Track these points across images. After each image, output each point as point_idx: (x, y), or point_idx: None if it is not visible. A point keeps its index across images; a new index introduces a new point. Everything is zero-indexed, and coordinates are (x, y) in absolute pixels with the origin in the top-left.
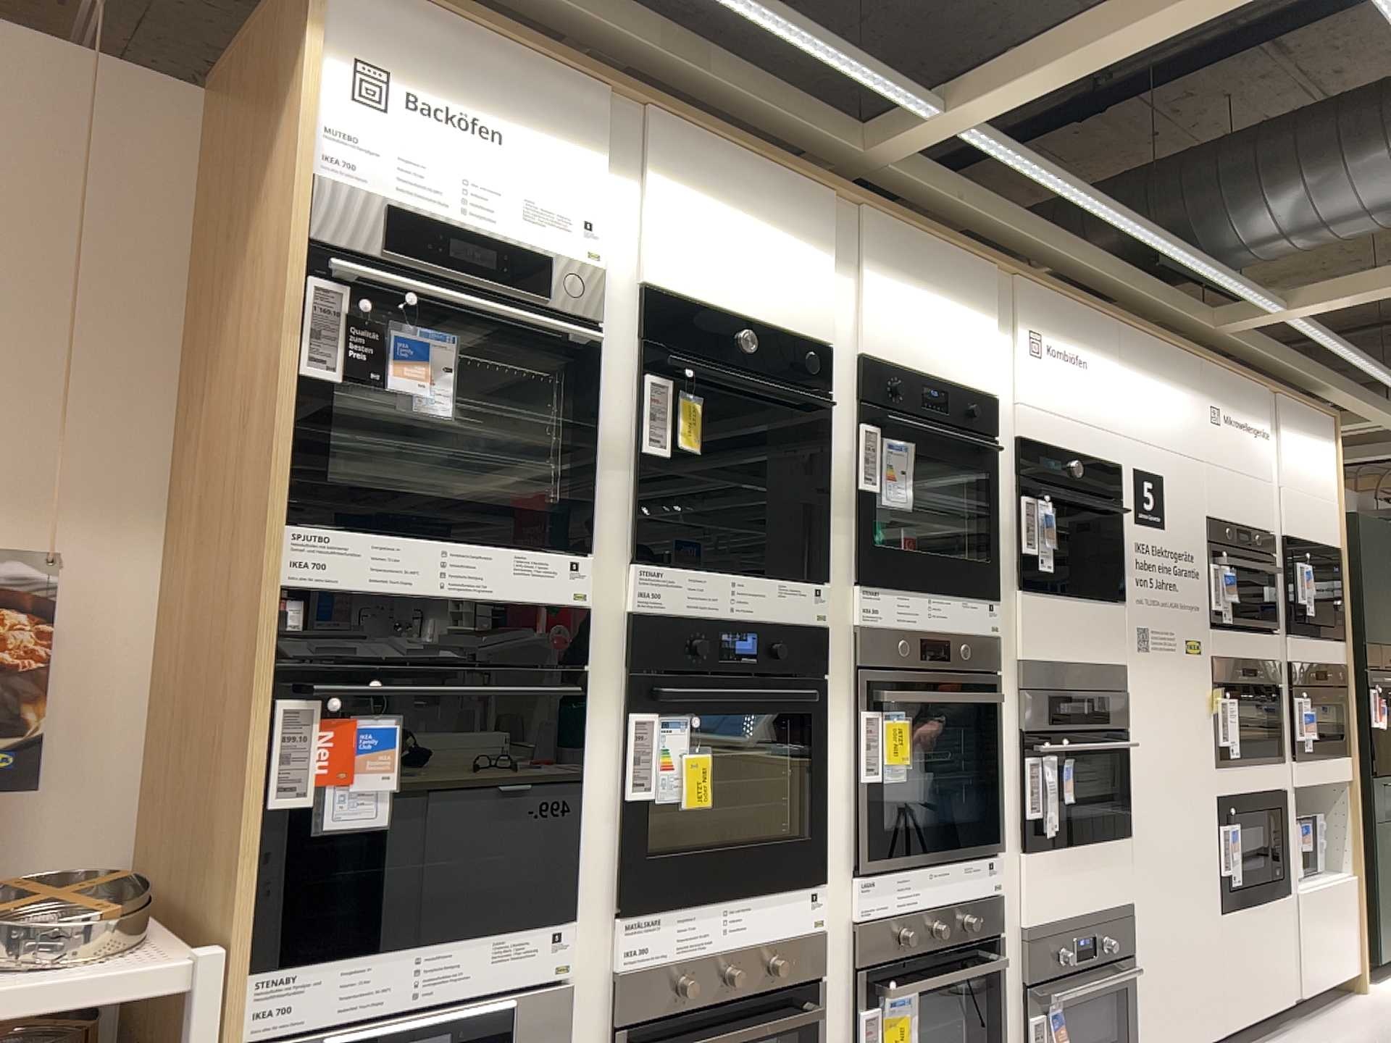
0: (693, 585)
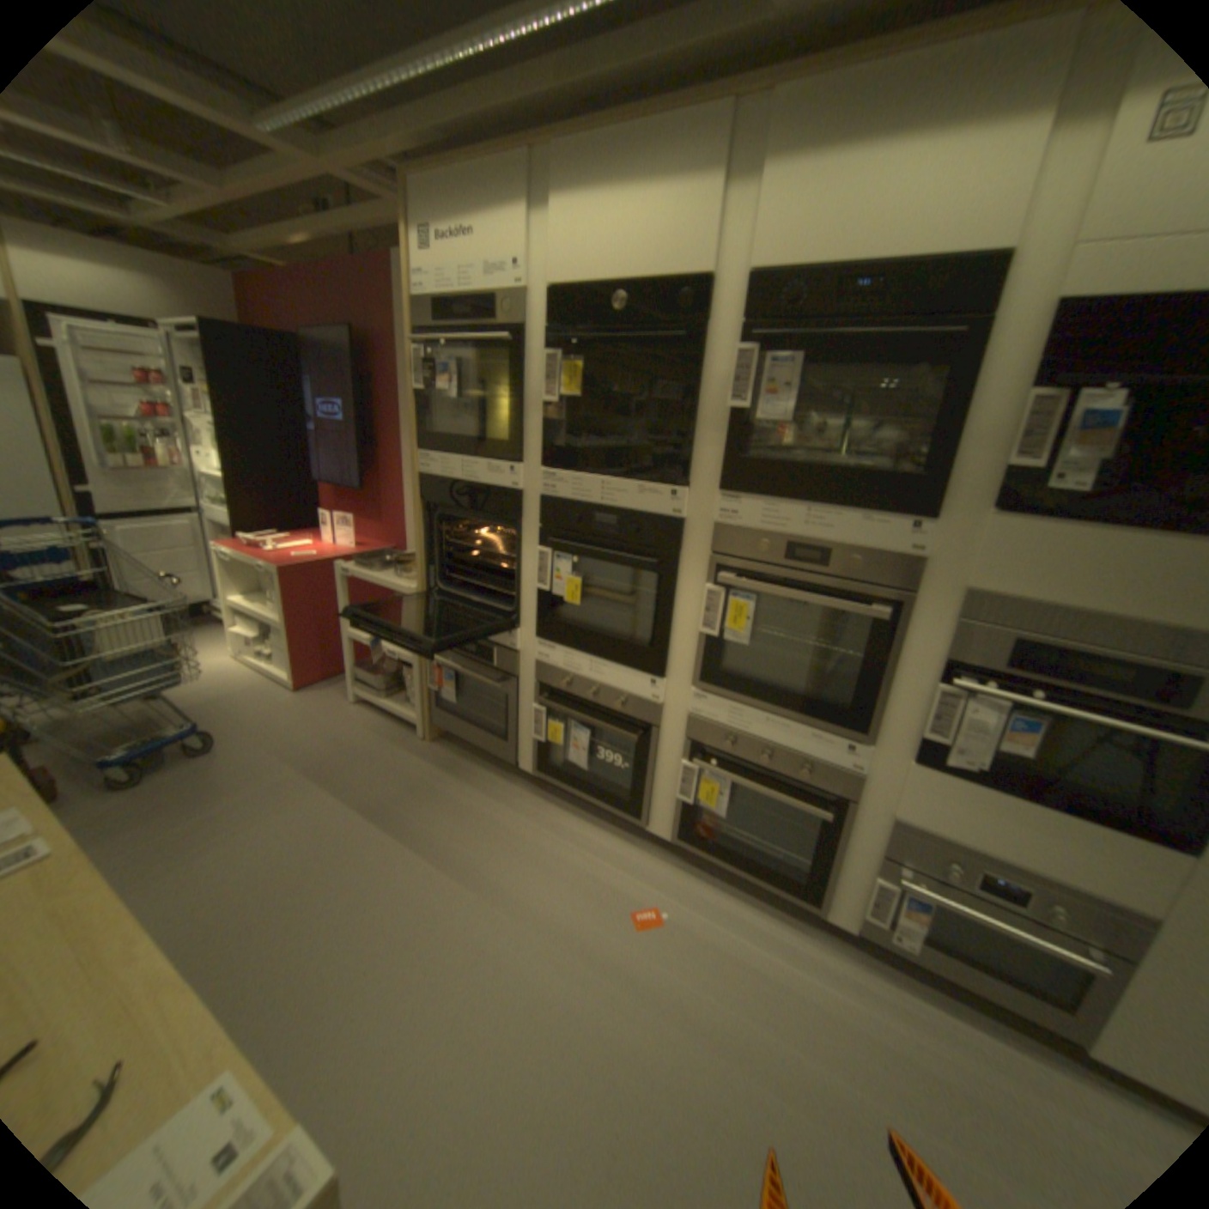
0: (574, 484)
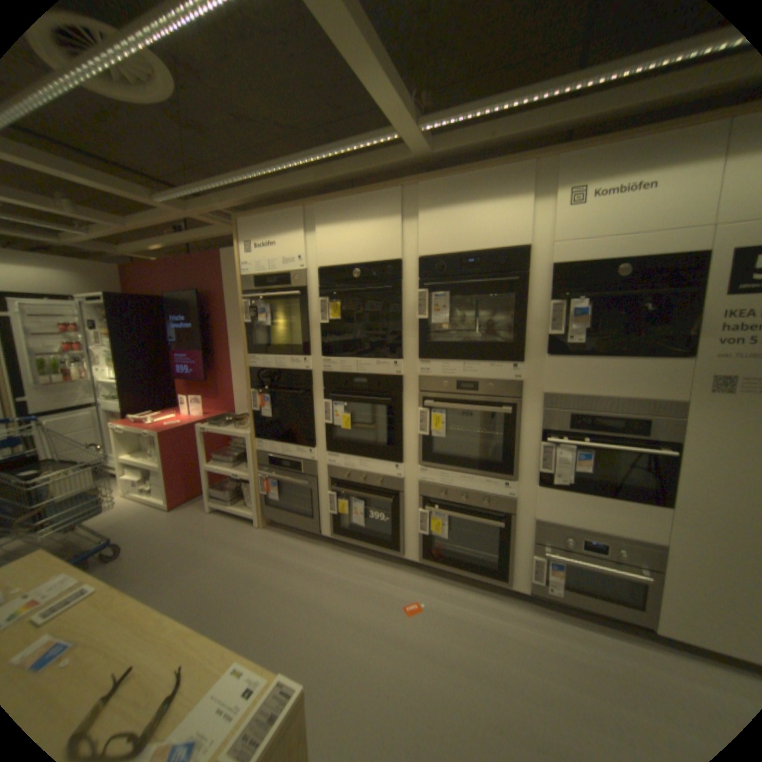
0: (341, 364)
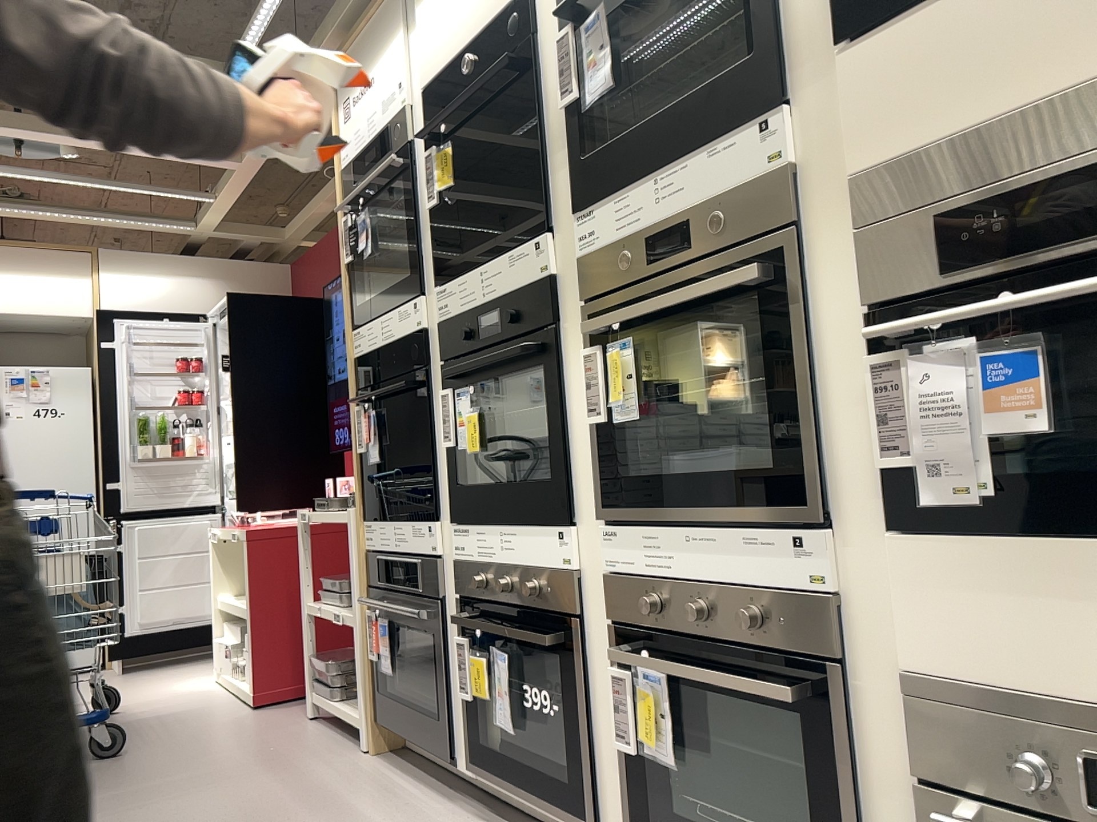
0: (459, 288)
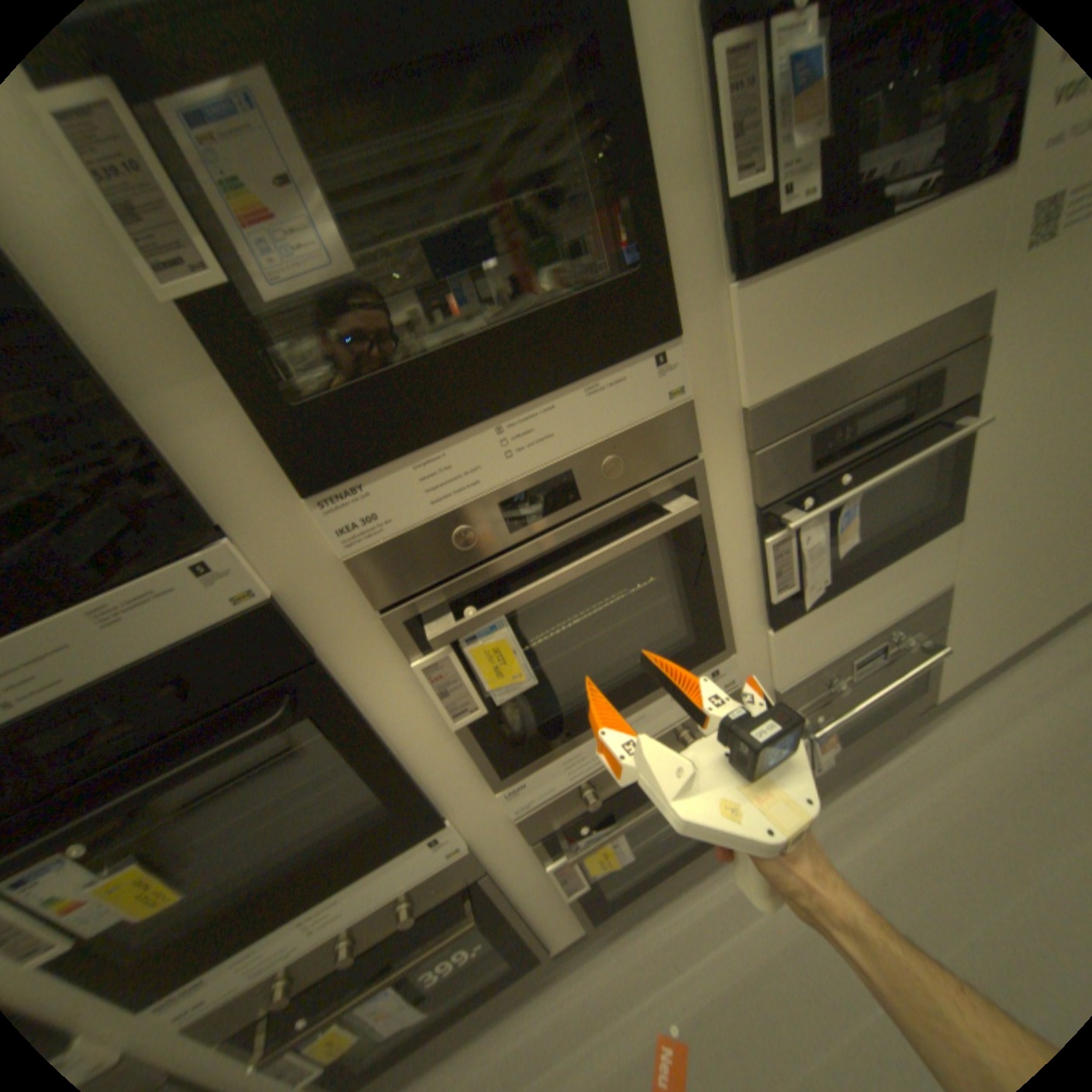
0: None
